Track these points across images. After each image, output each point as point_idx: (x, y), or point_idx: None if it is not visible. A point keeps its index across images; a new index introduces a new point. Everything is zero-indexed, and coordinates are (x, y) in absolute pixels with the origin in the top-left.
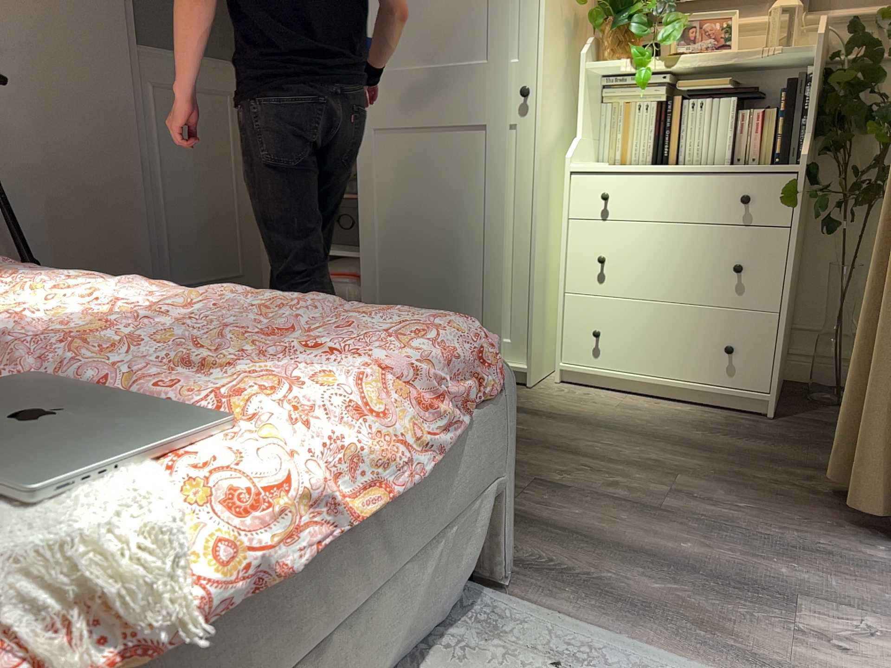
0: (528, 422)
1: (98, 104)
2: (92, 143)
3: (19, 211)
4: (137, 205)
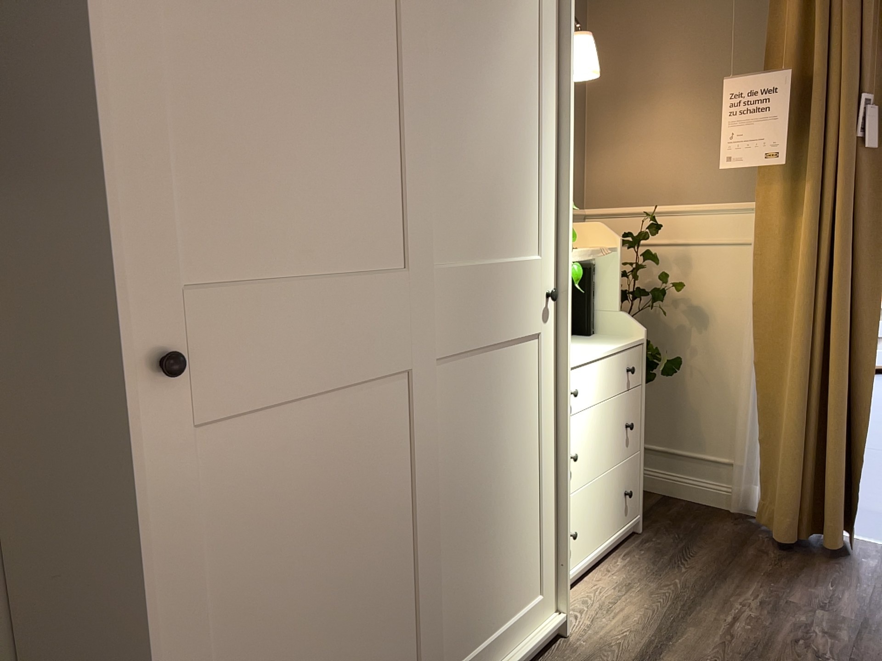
0: (680, 656)
1: None
2: None
3: None
4: None
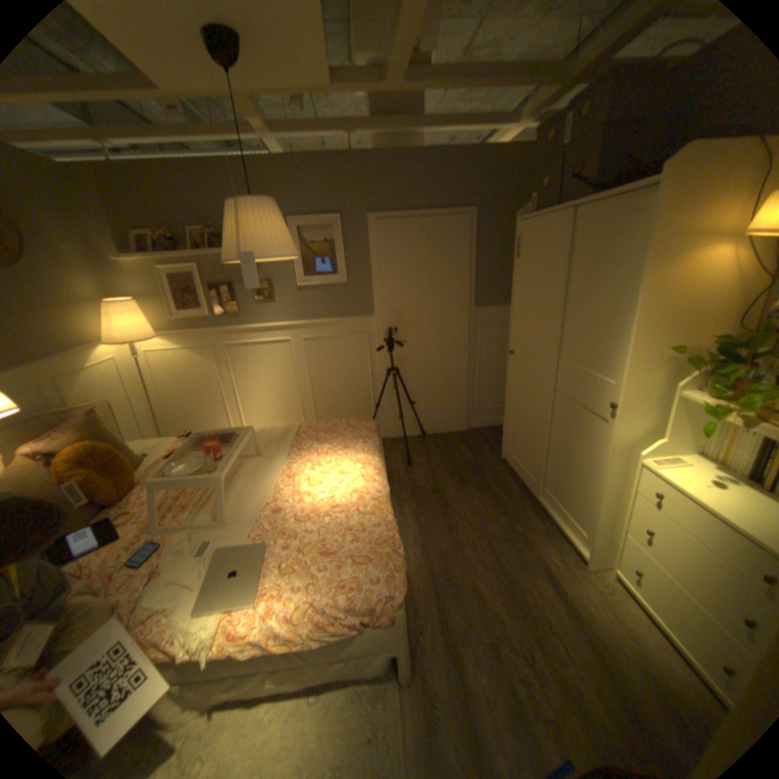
0: (552, 598)
1: (450, 338)
2: (445, 354)
3: (413, 382)
4: (463, 377)
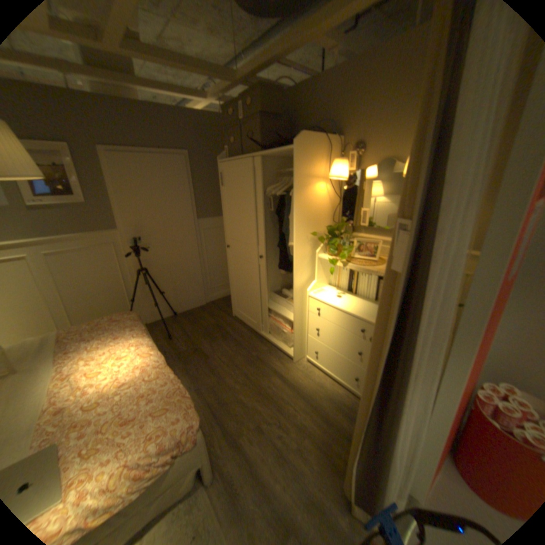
0: (279, 385)
1: (183, 241)
2: (181, 253)
3: (159, 277)
4: (196, 268)
